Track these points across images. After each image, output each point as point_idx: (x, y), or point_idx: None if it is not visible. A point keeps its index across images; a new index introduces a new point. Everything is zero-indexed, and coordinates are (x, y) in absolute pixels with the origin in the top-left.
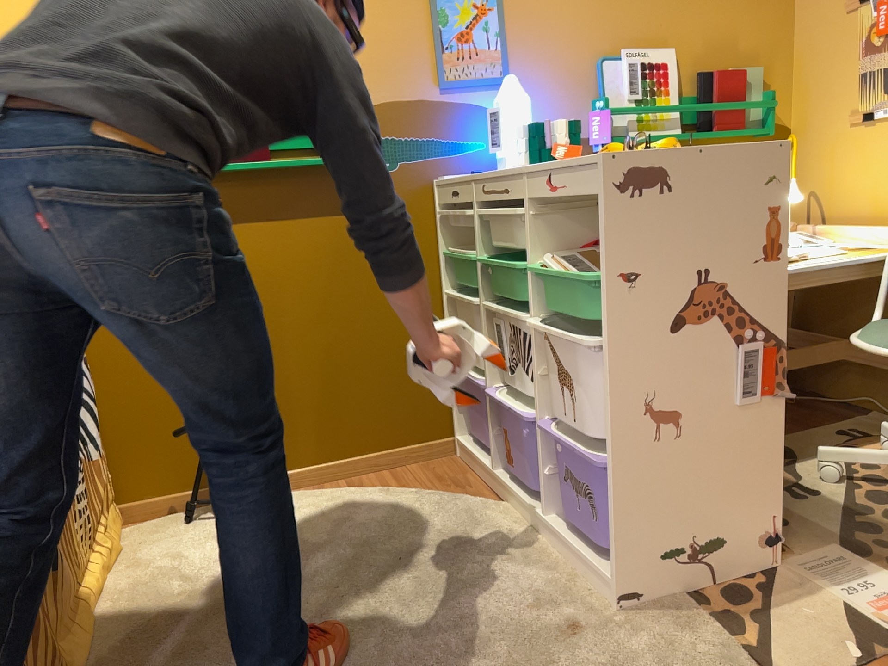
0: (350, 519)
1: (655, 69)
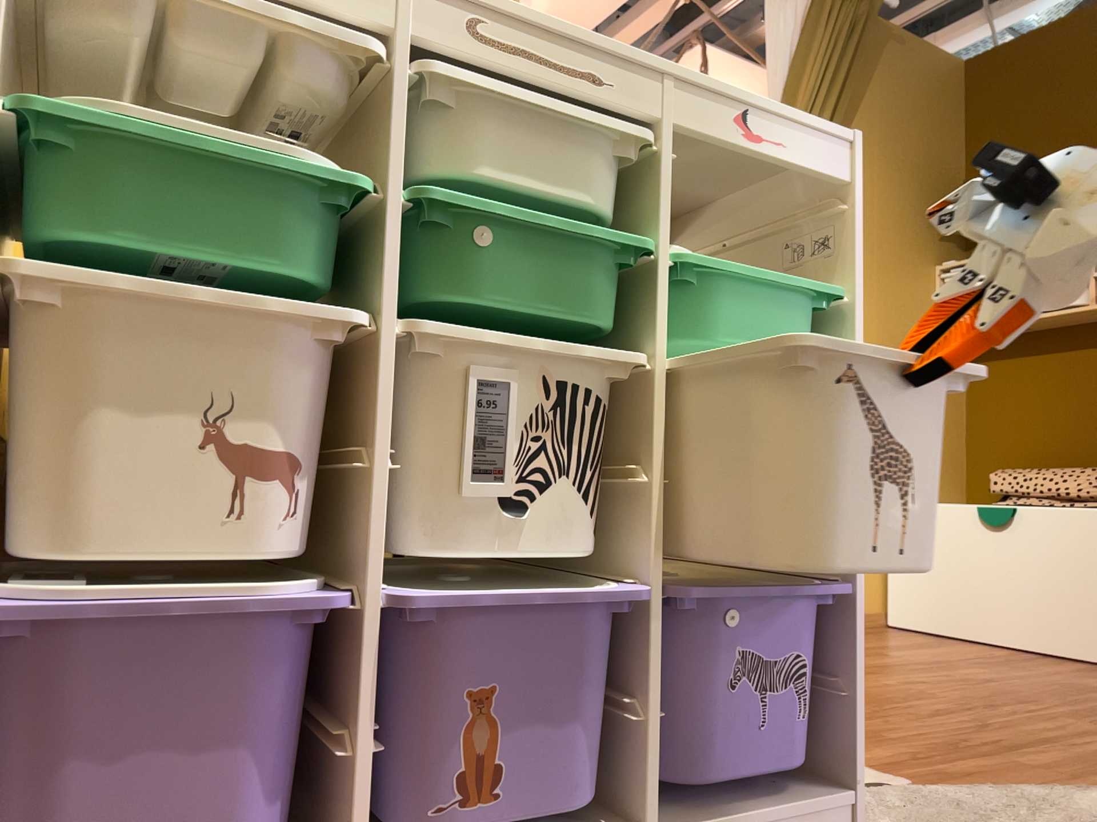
0: None
1: None
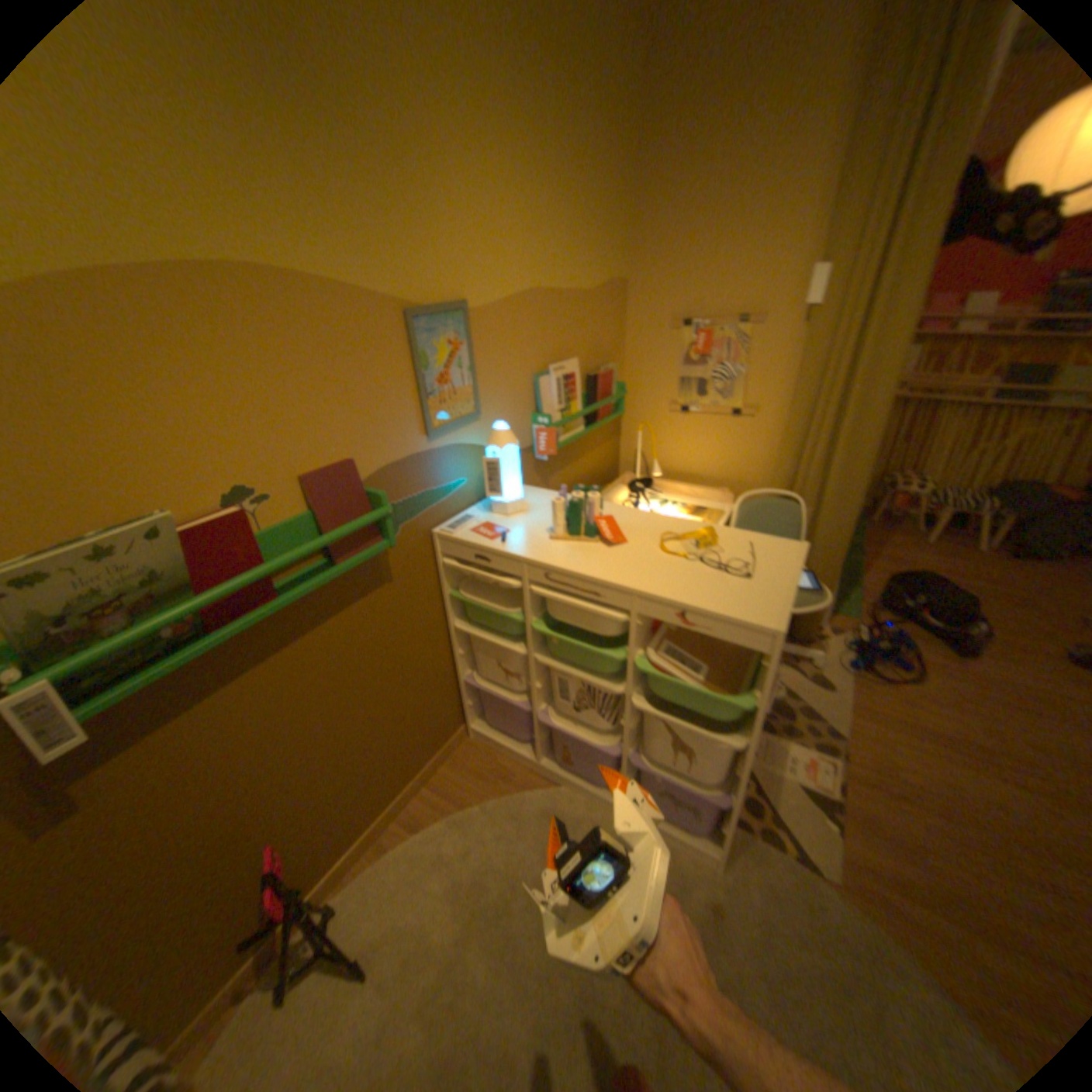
0: (457, 882)
1: (570, 379)
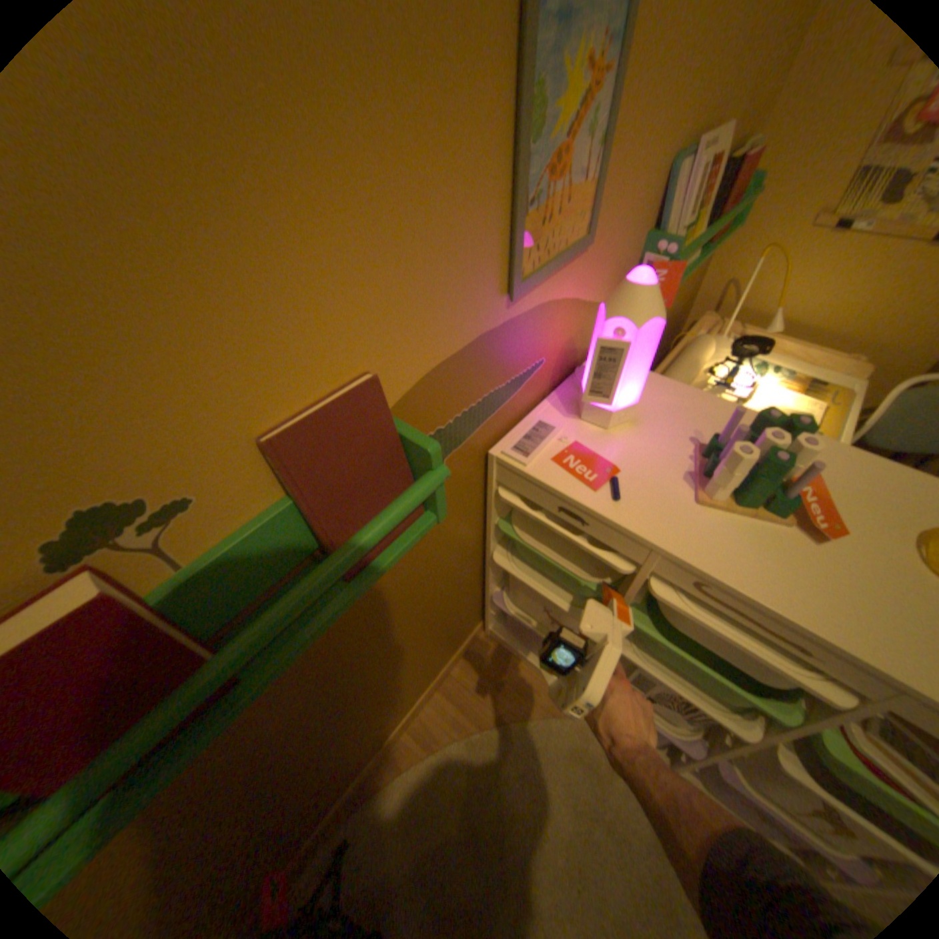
0: (479, 829)
1: (718, 161)
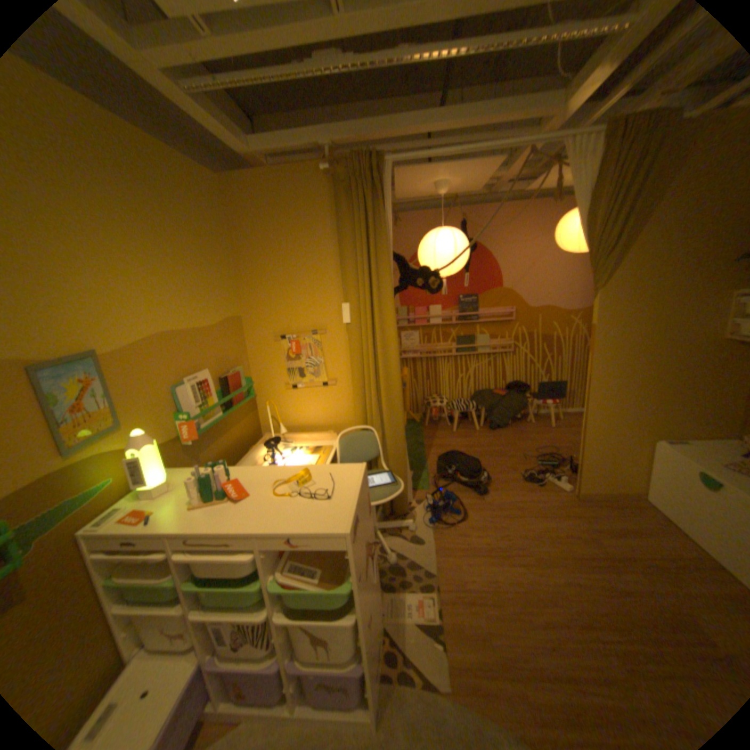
0: None
1: (203, 384)
